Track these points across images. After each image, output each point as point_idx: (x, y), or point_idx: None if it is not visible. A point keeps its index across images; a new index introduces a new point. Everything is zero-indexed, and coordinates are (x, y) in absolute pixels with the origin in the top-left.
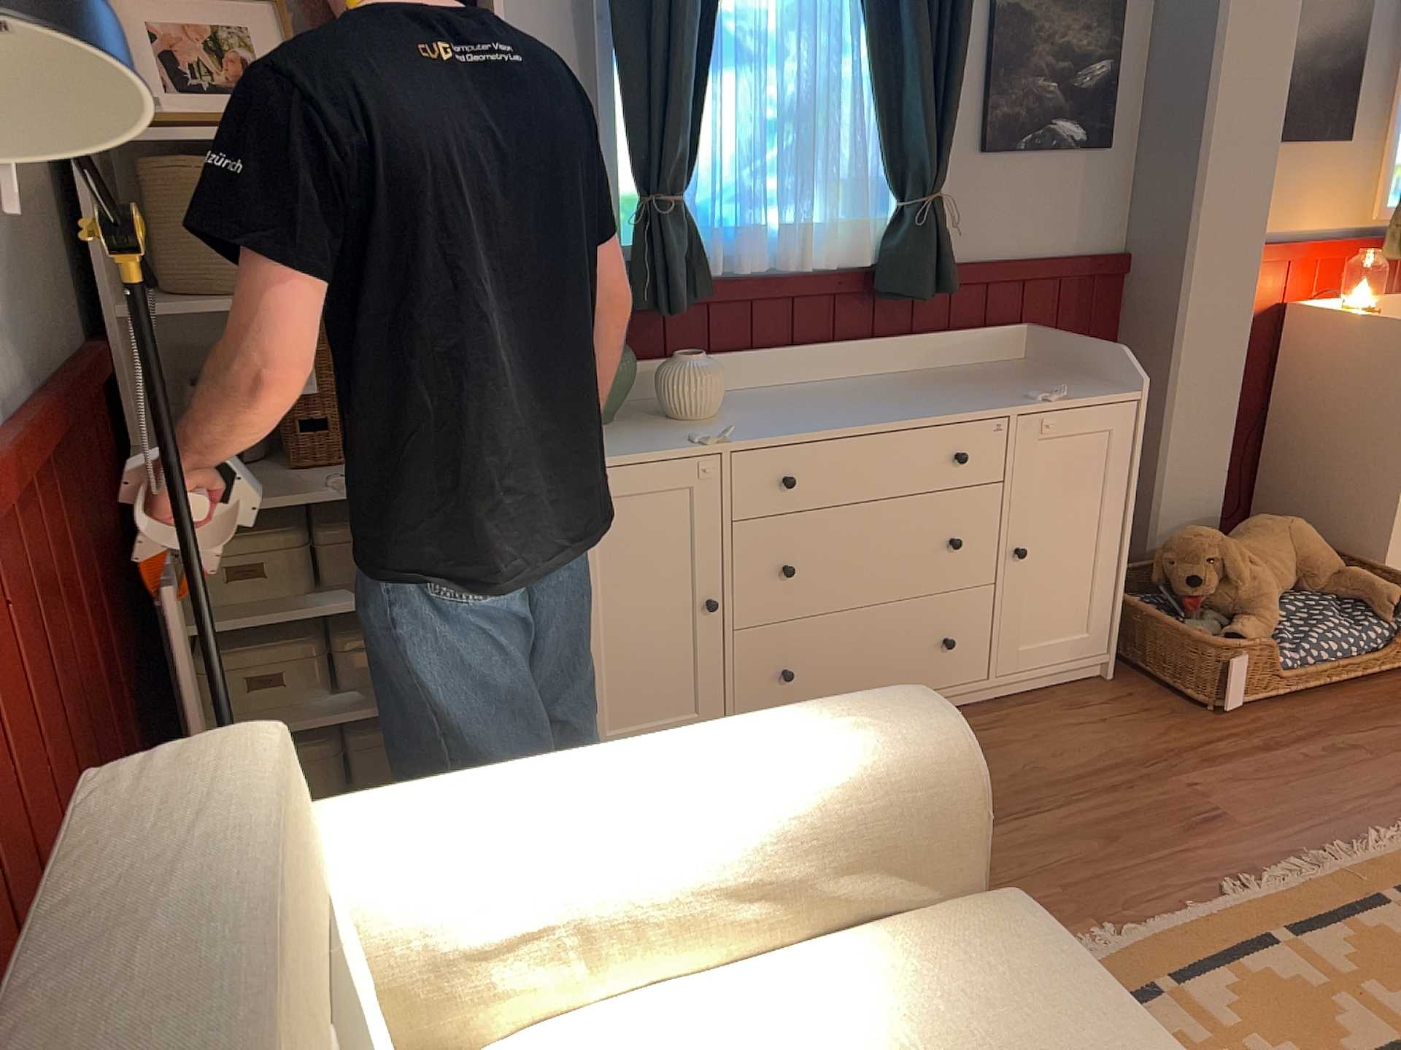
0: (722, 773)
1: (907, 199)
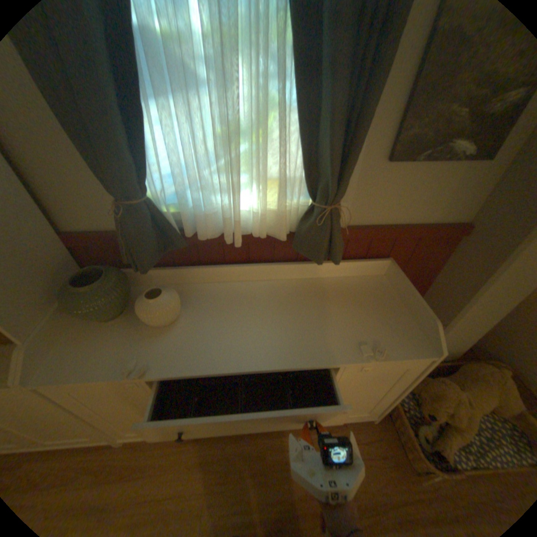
0: None
1: (318, 199)
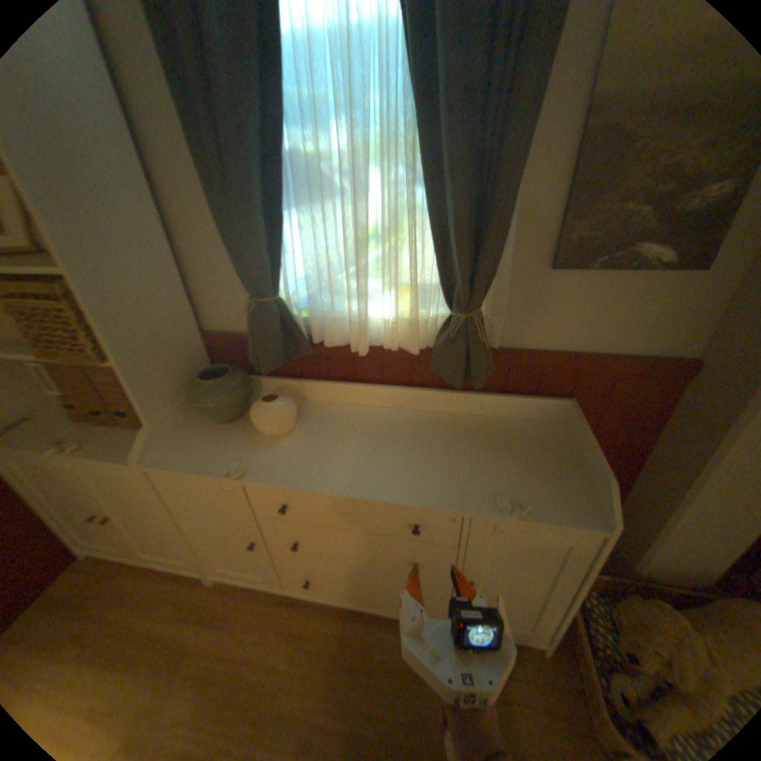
0: None
1: (455, 308)
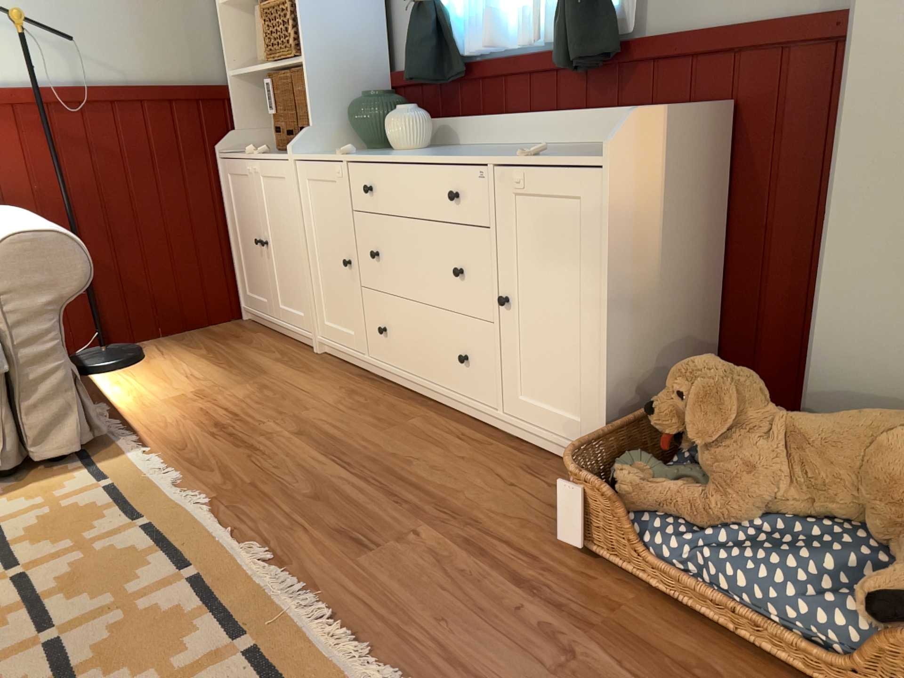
0: None
1: None
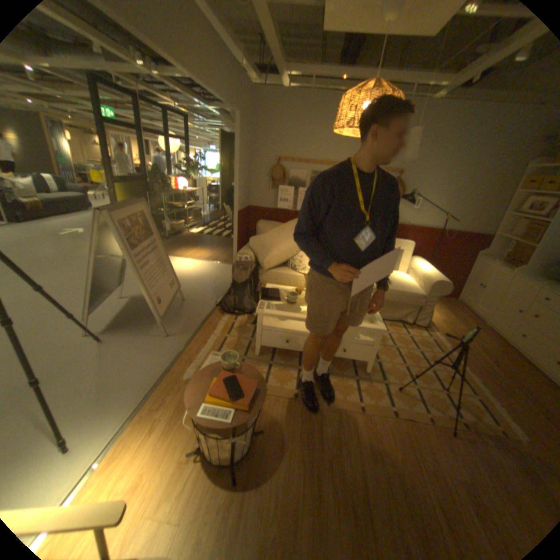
0: (429, 270)
1: None
